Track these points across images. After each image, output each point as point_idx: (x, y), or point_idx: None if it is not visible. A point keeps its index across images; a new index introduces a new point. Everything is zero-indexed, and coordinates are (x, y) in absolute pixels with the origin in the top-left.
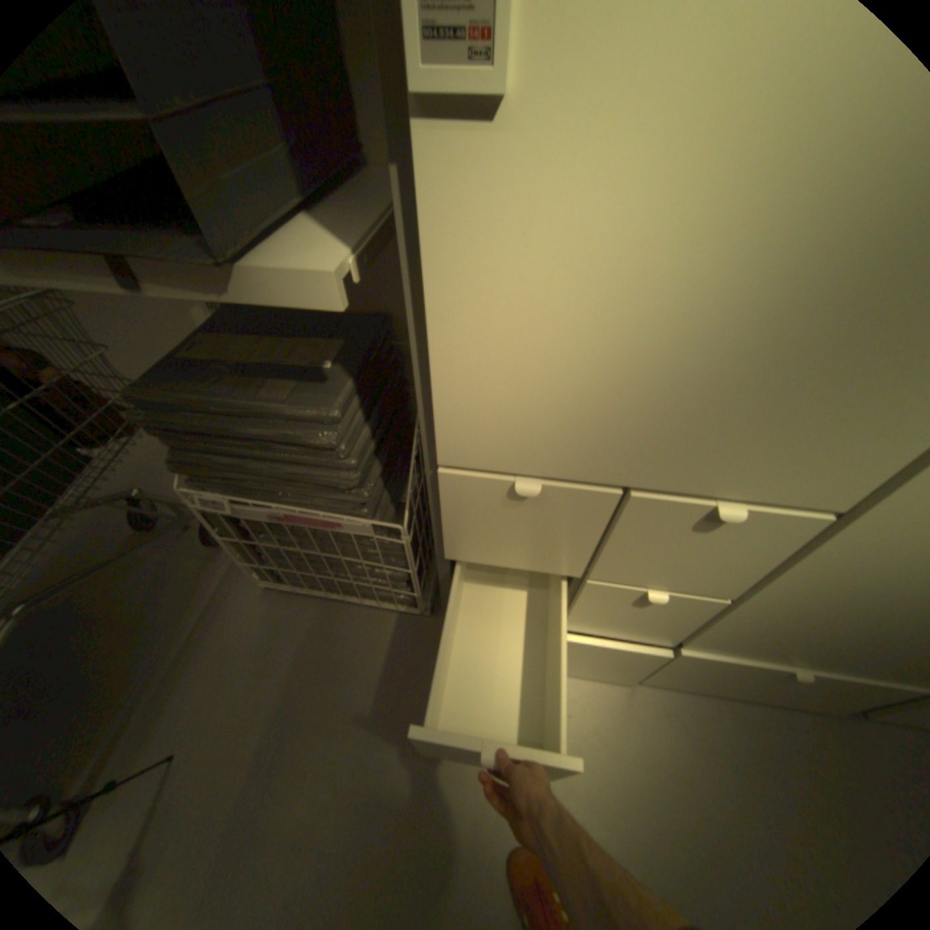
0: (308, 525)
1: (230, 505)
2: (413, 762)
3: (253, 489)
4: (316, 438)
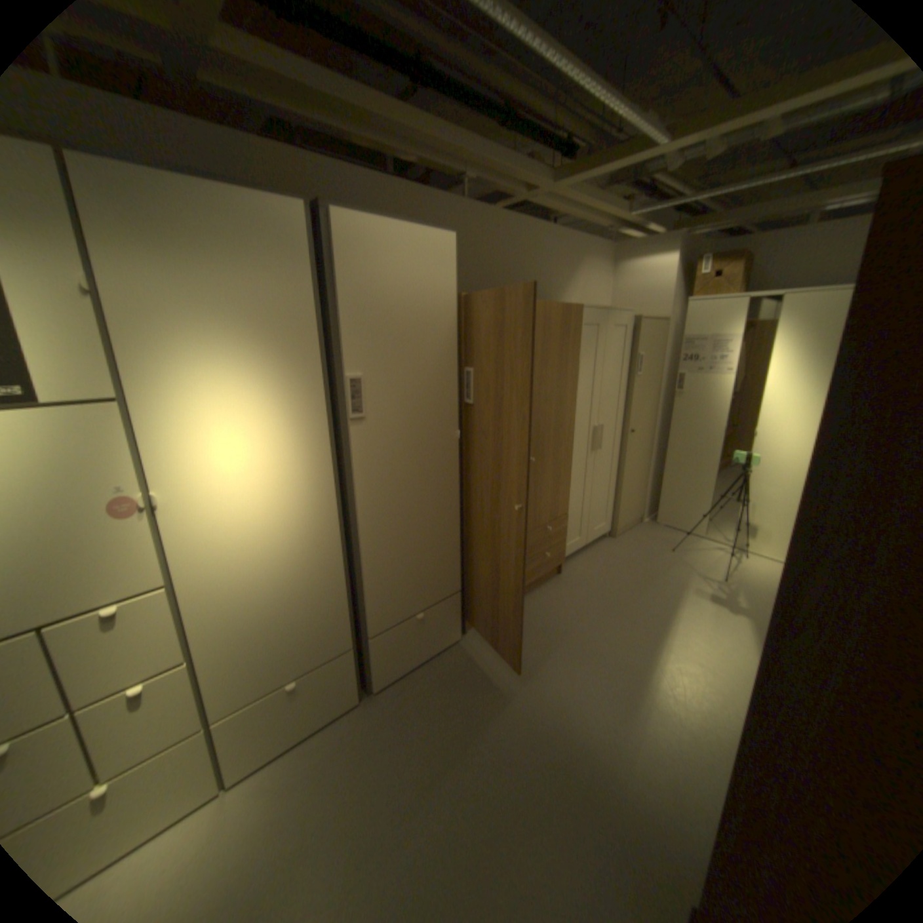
0: None
1: None
2: None
3: None
4: None
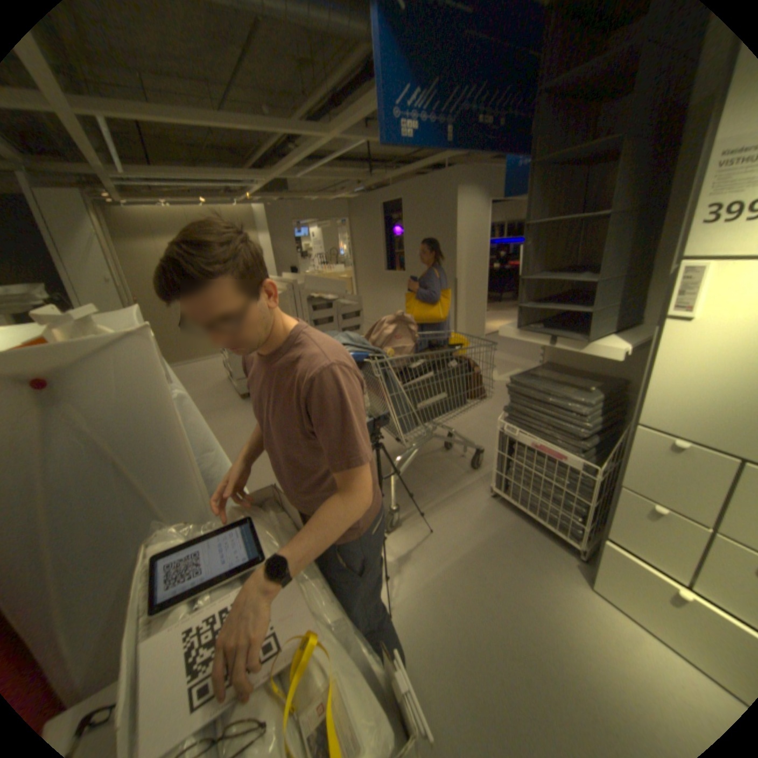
0: (548, 456)
1: (518, 433)
2: (547, 620)
3: (532, 430)
4: (579, 411)
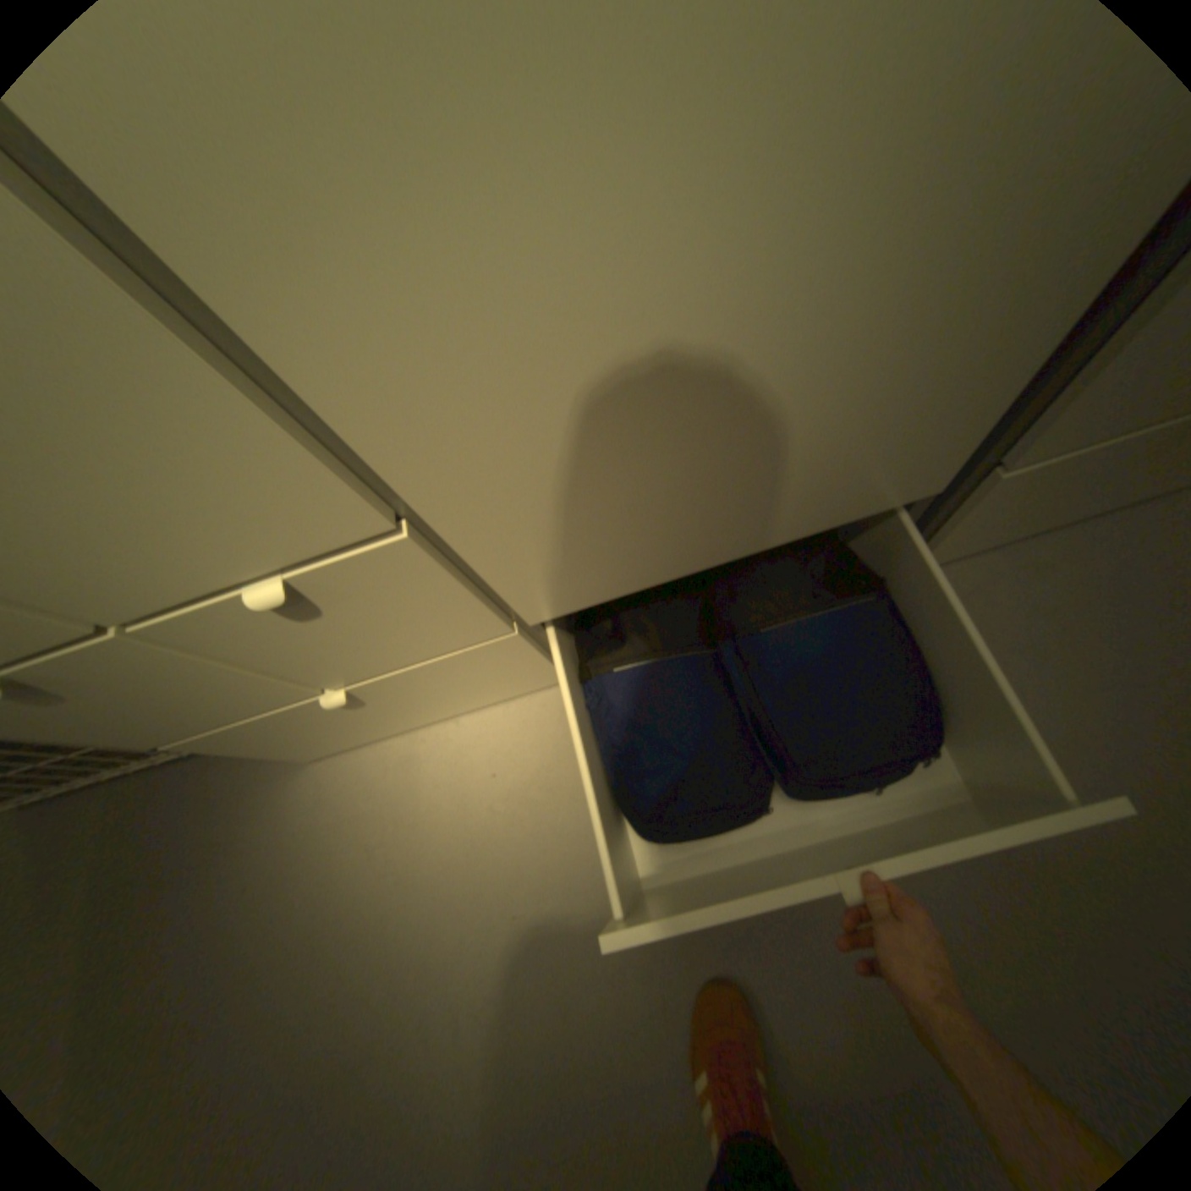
0: None
1: None
2: (286, 943)
3: None
4: None
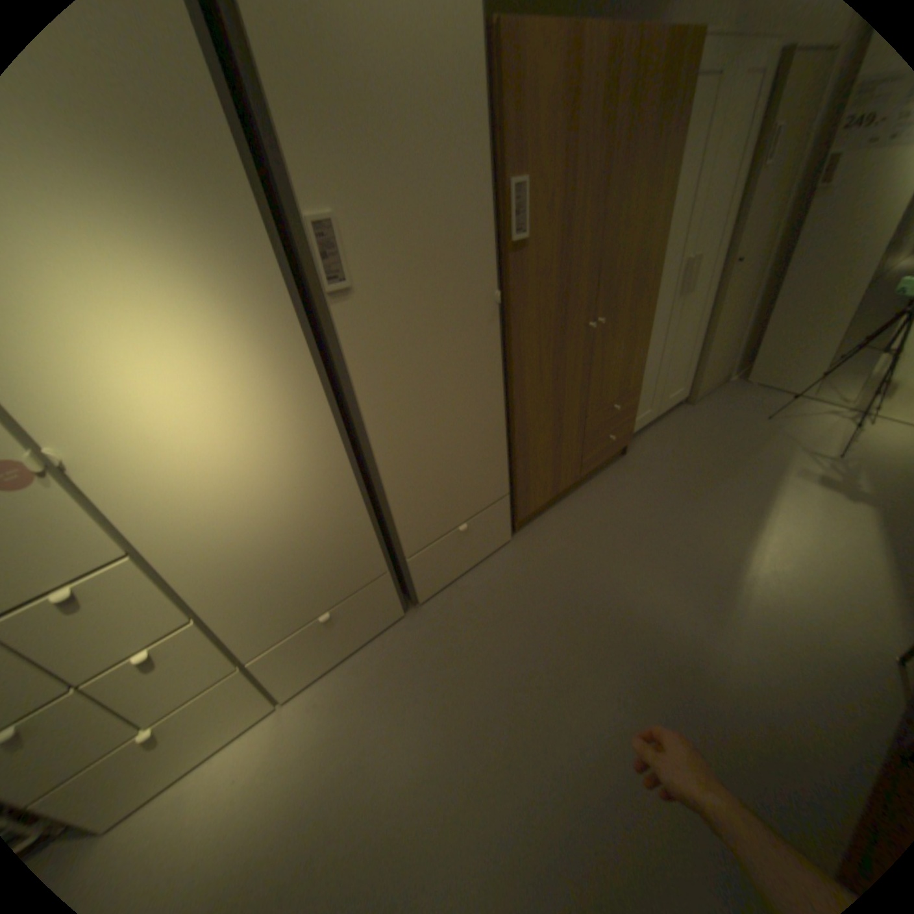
0: None
1: None
2: None
3: None
4: None
